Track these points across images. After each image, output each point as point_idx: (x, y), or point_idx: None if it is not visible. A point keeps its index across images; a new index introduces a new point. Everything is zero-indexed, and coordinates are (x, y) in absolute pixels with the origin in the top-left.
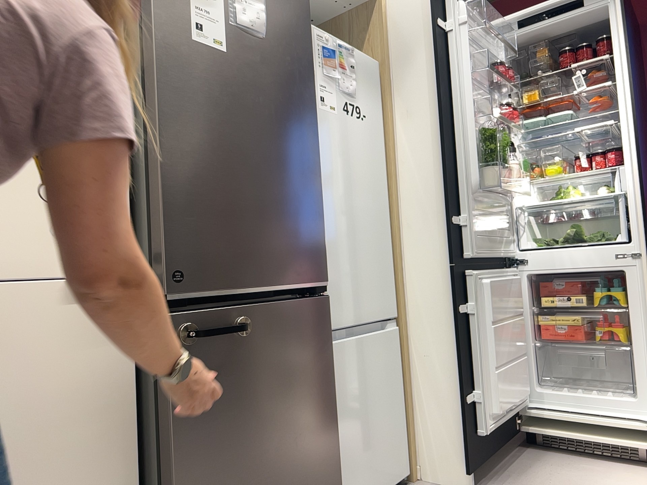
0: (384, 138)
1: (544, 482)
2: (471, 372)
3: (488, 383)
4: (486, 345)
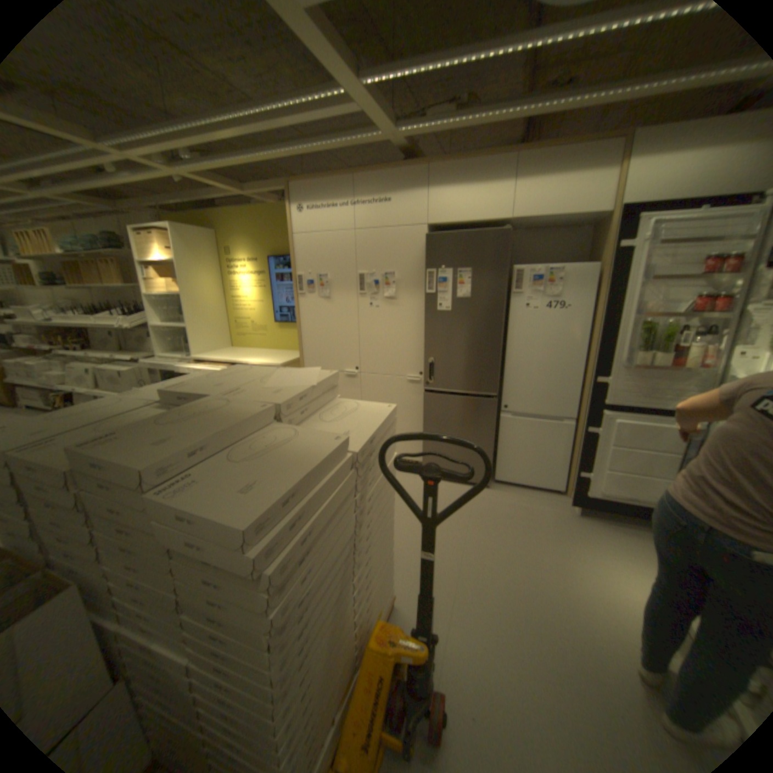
0: (596, 314)
1: (619, 542)
2: (591, 464)
3: (602, 475)
4: (606, 456)
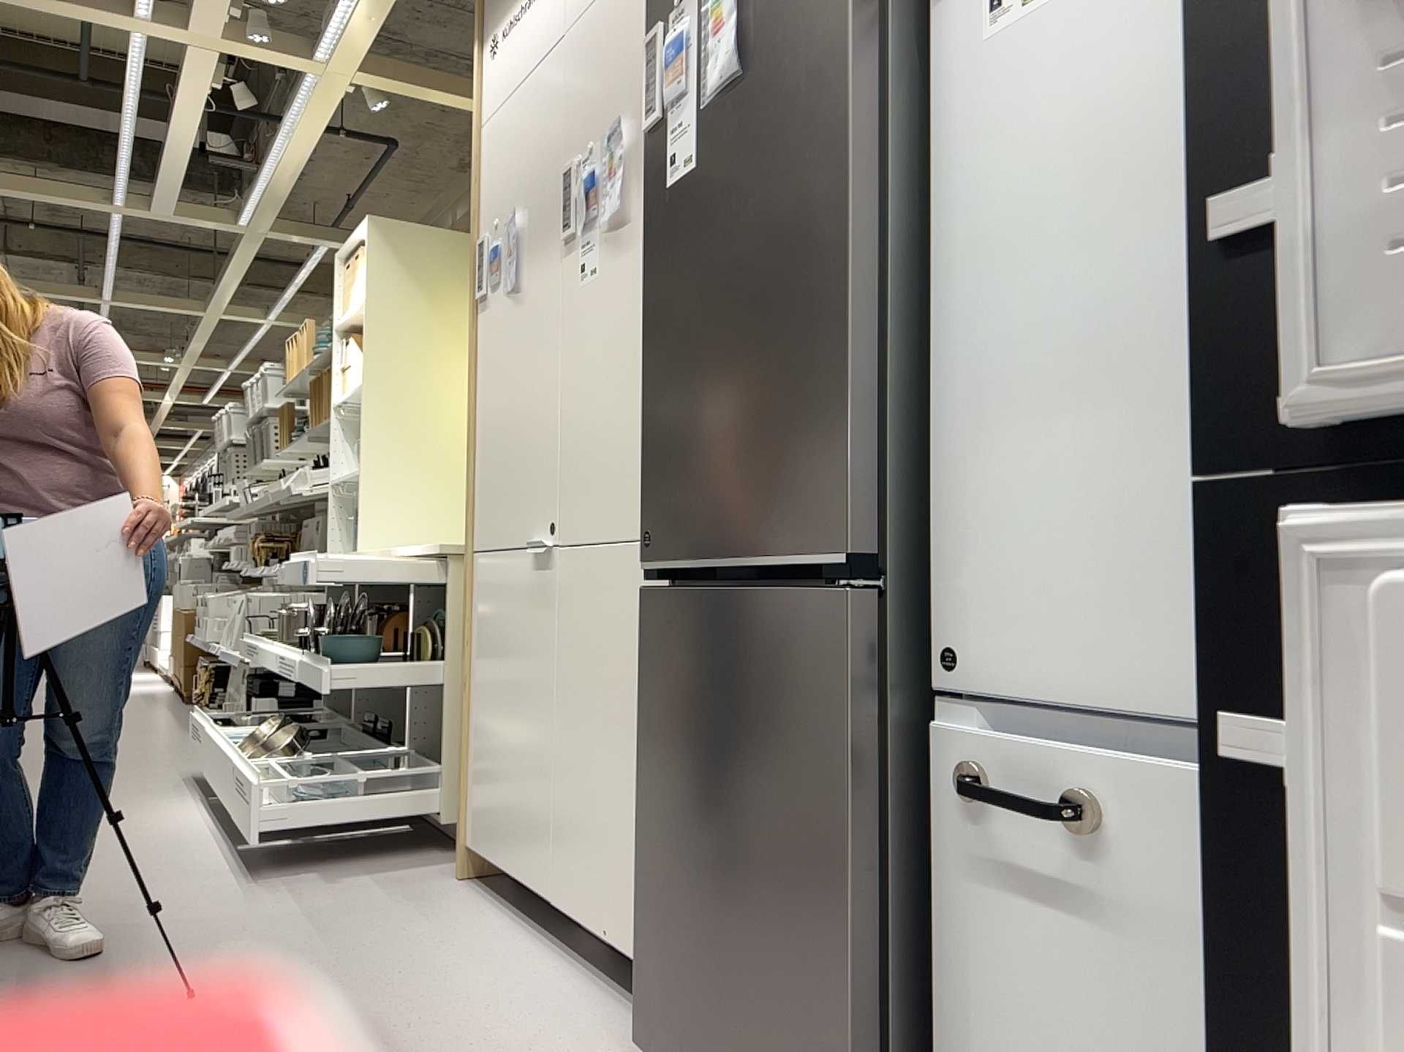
0: None
1: None
2: None
3: None
4: None
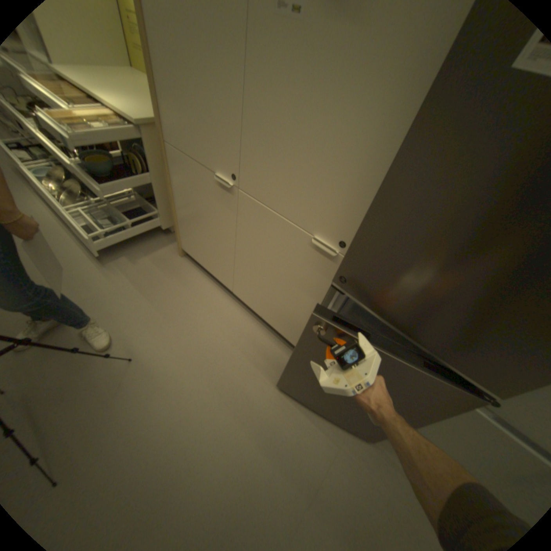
0: None
1: None
2: None
3: None
4: None
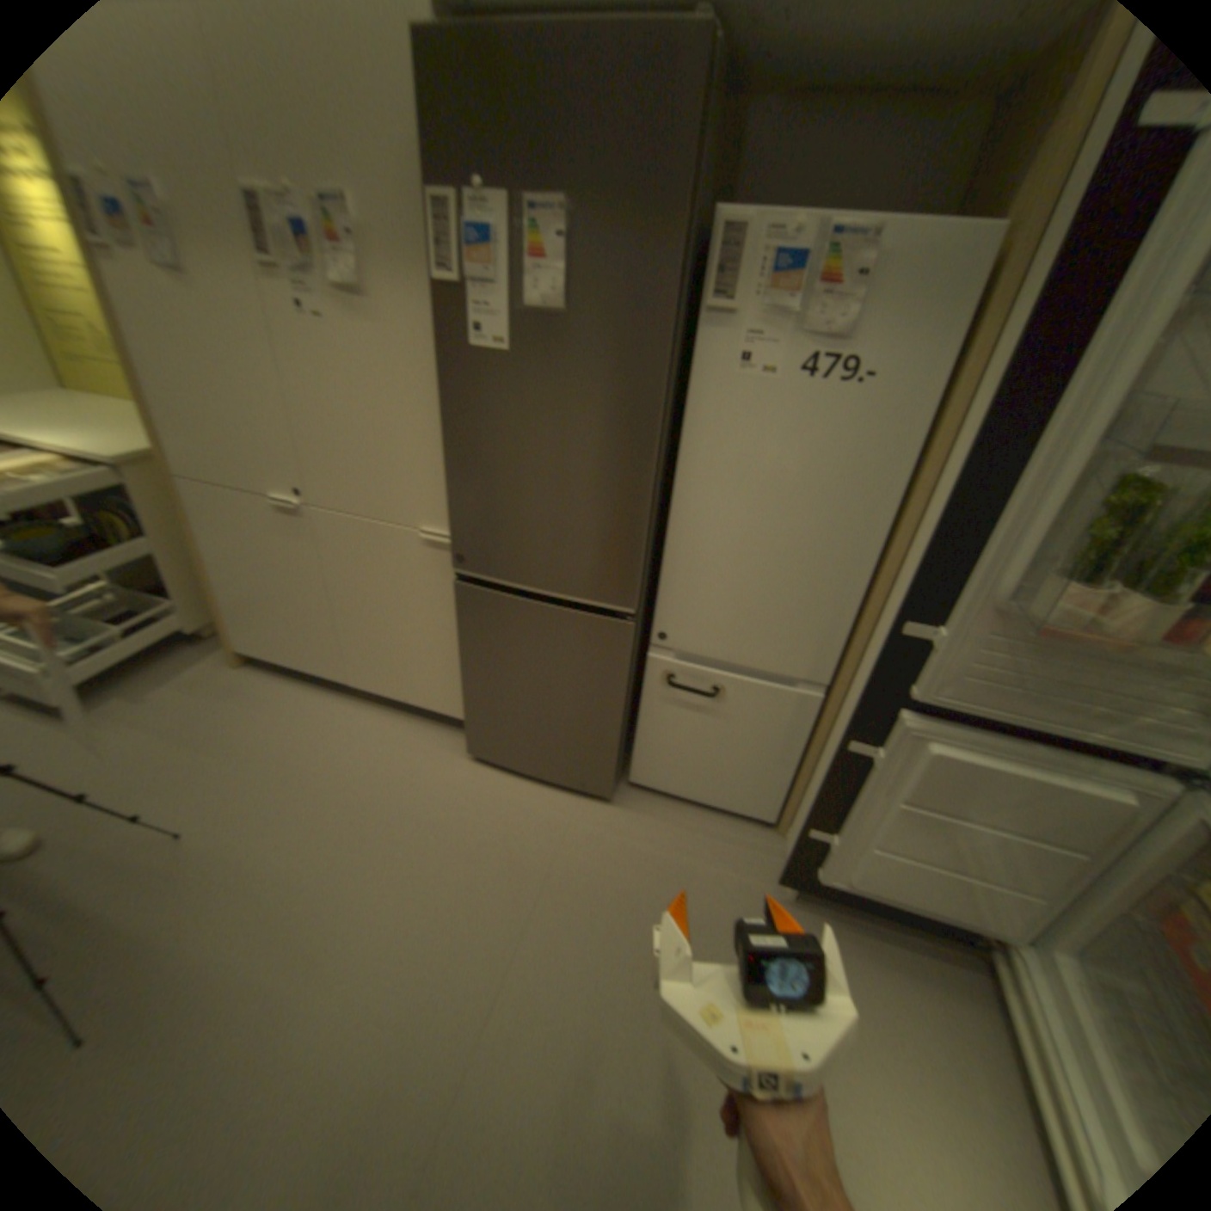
0: (946, 408)
1: (867, 993)
2: (841, 816)
3: (861, 848)
4: (882, 812)
